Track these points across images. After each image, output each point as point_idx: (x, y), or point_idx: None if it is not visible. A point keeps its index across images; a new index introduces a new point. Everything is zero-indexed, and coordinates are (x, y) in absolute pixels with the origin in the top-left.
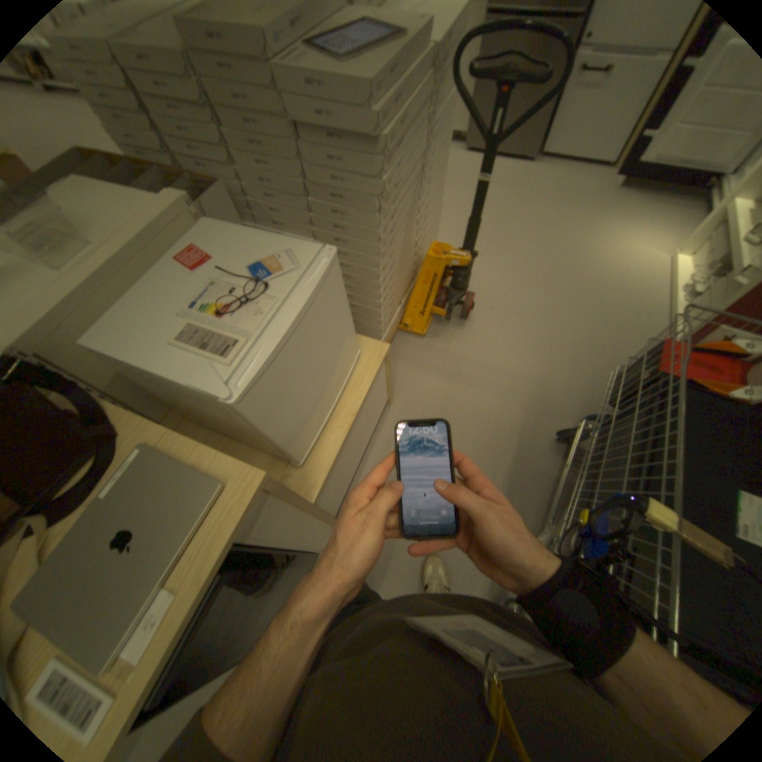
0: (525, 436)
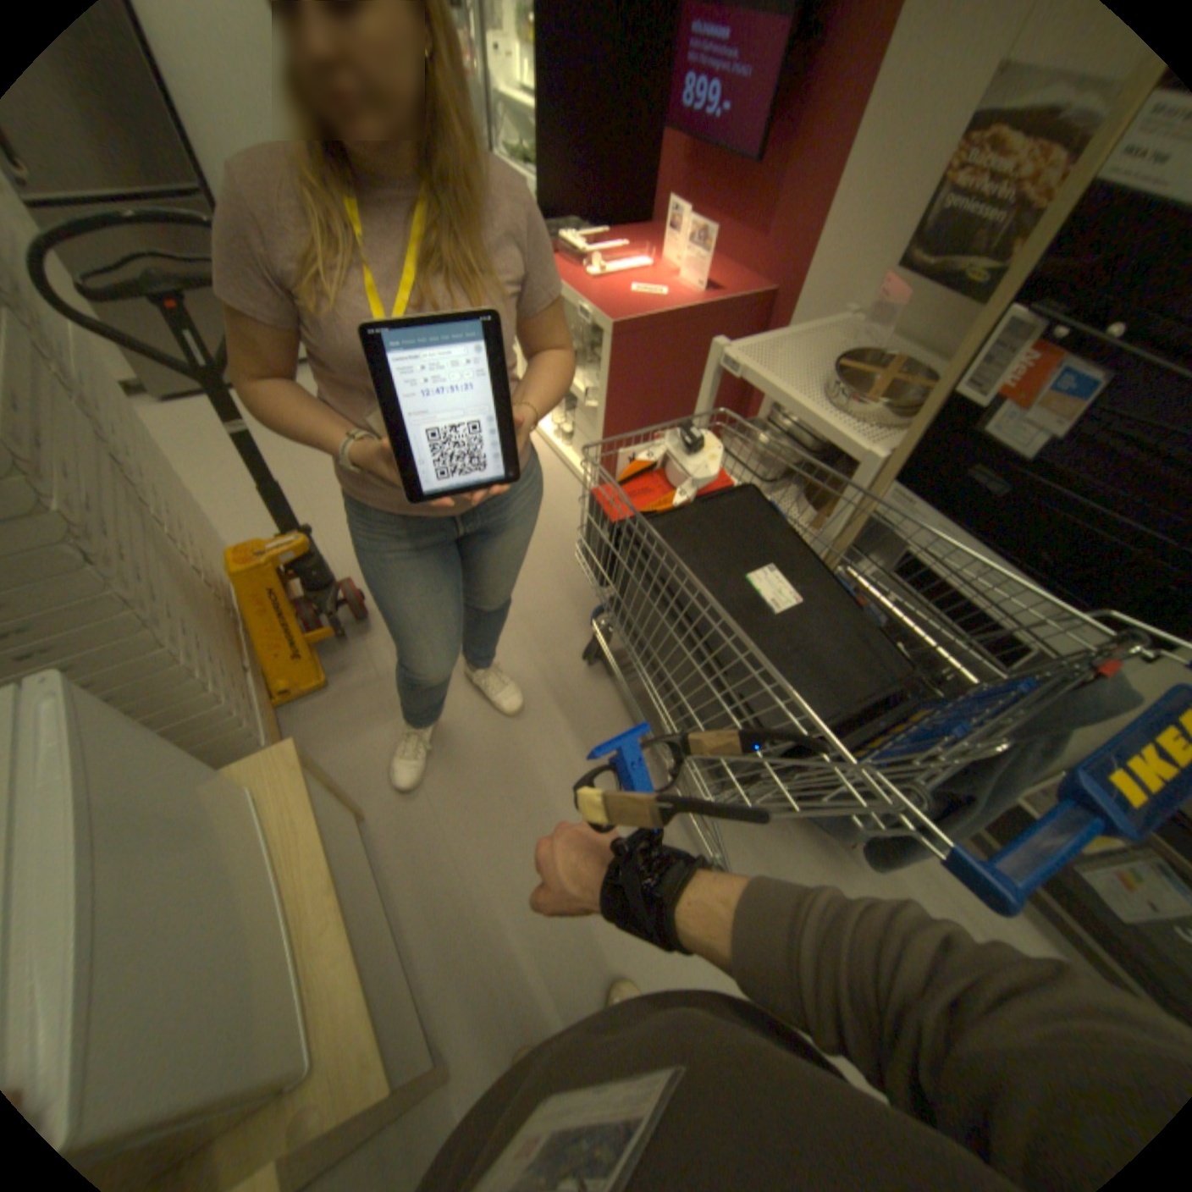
0: (555, 691)
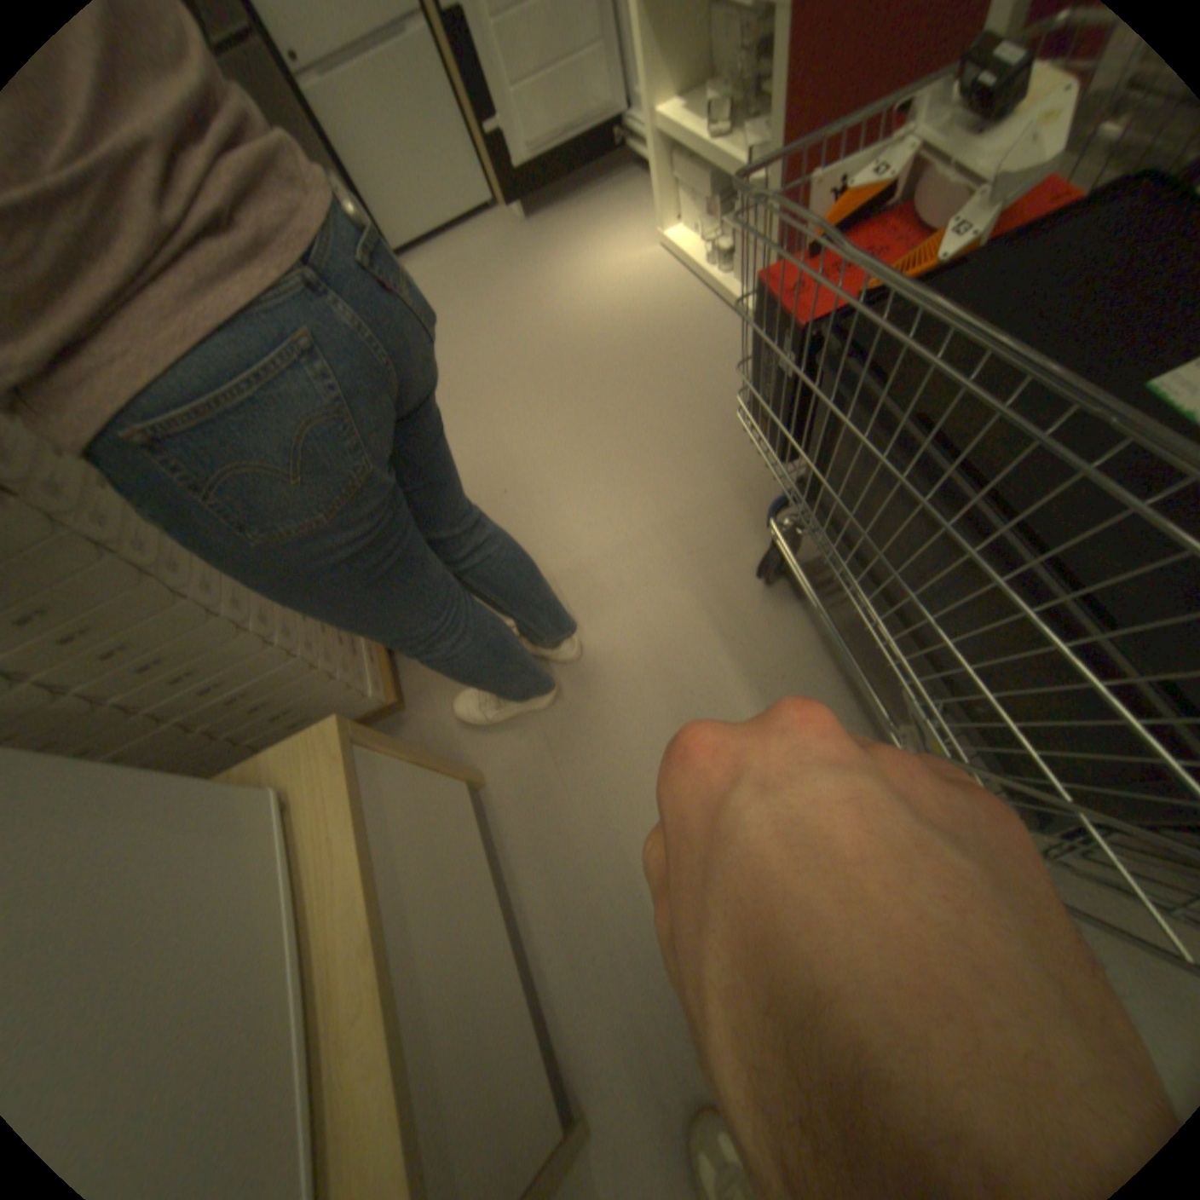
0: (721, 616)
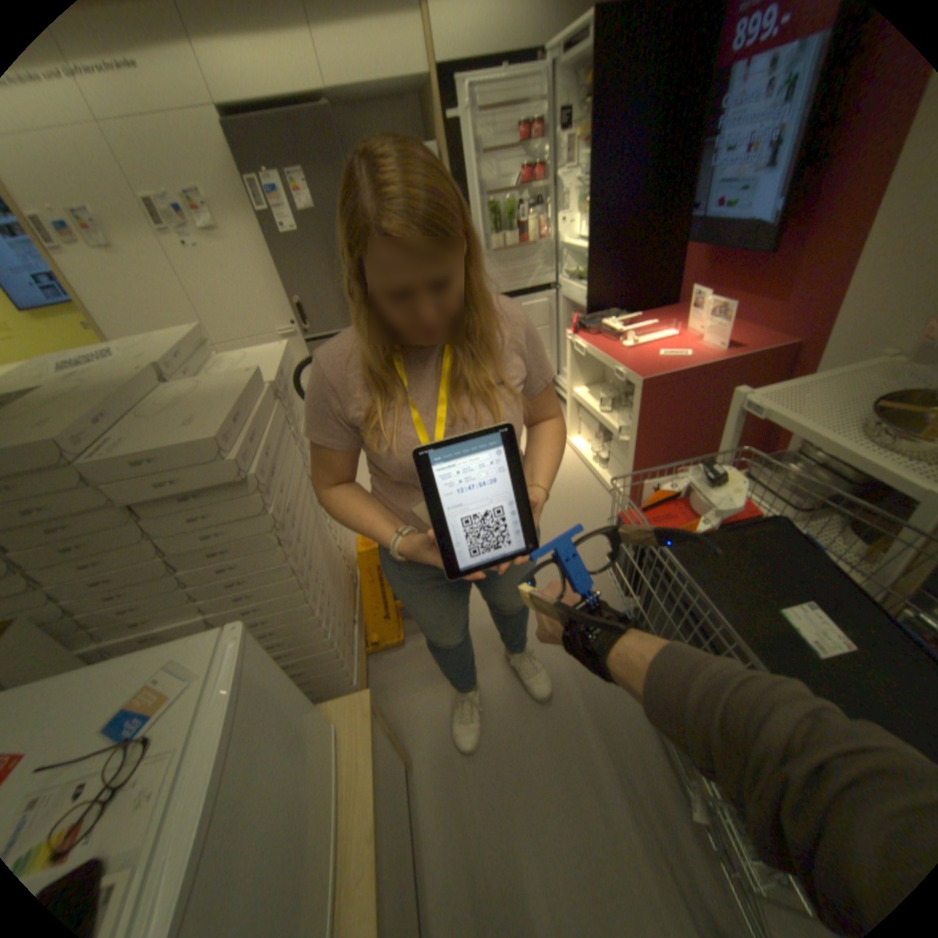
0: (581, 686)
